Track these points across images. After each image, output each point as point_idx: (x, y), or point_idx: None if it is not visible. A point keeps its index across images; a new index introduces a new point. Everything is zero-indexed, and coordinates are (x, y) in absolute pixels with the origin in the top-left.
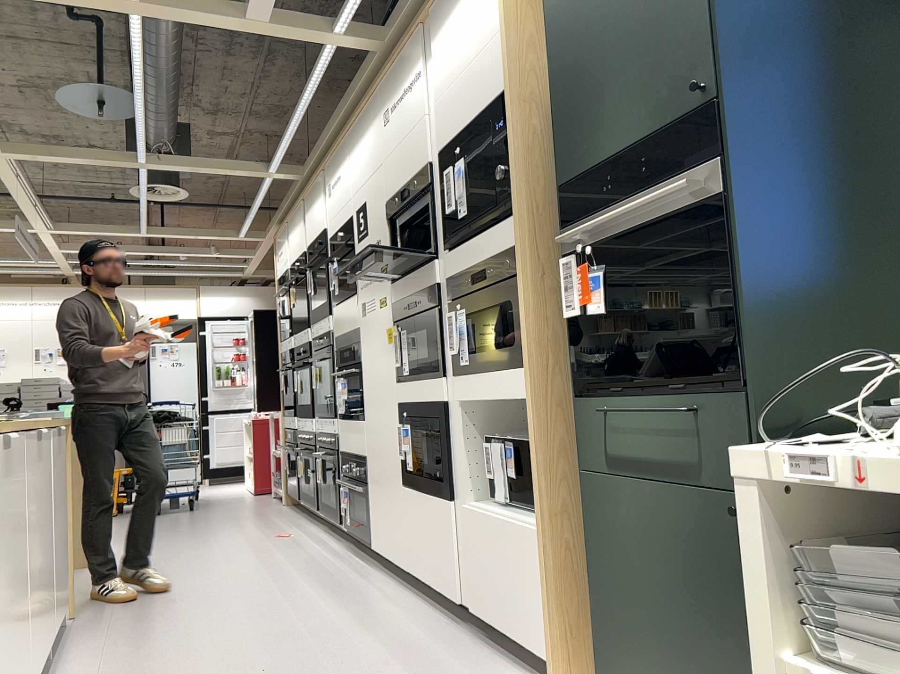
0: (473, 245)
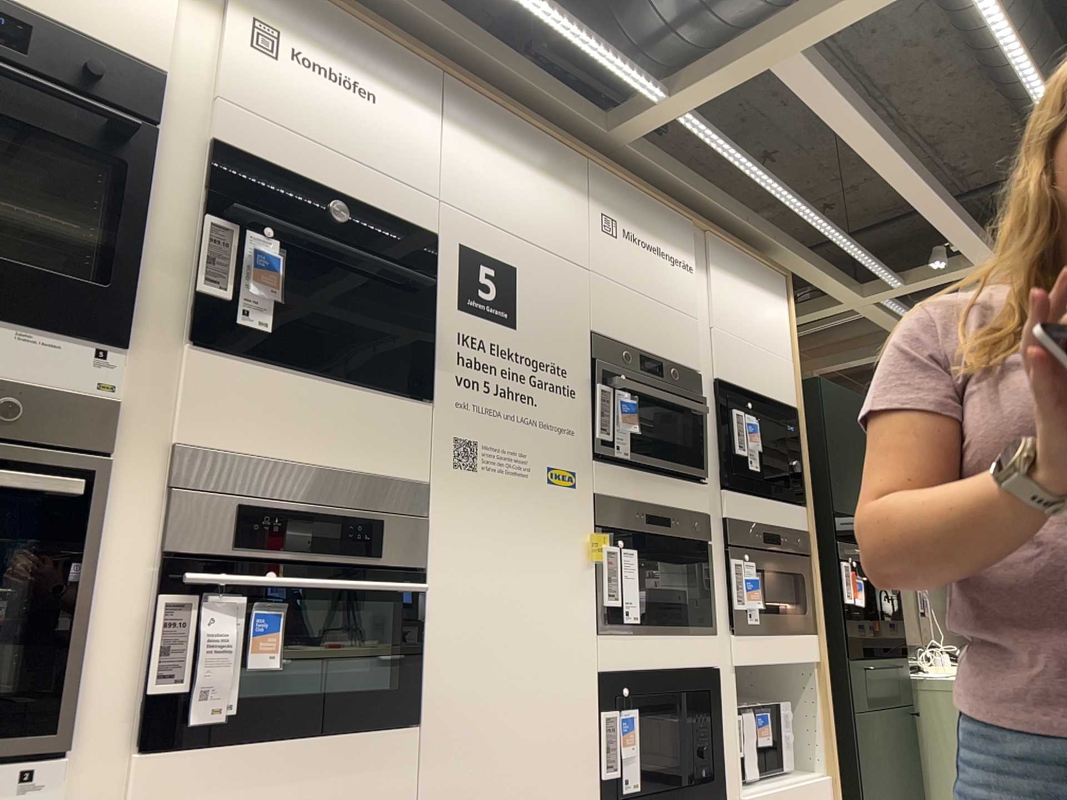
0: (761, 503)
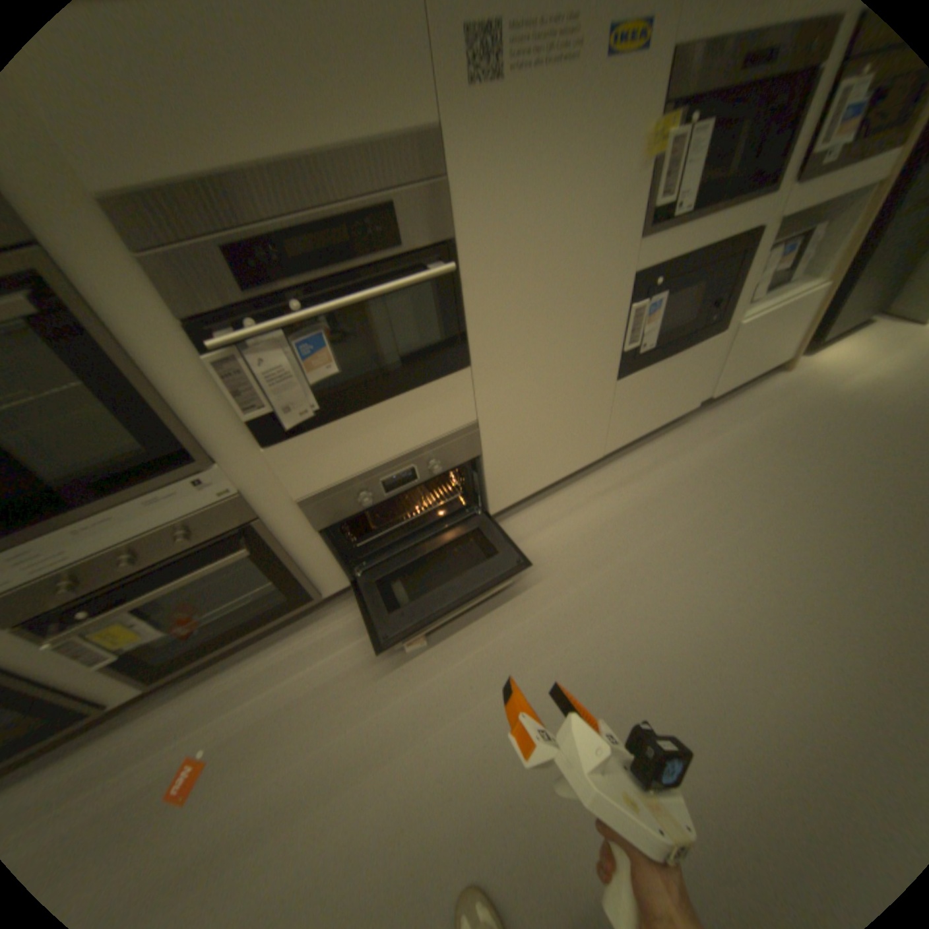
0: None
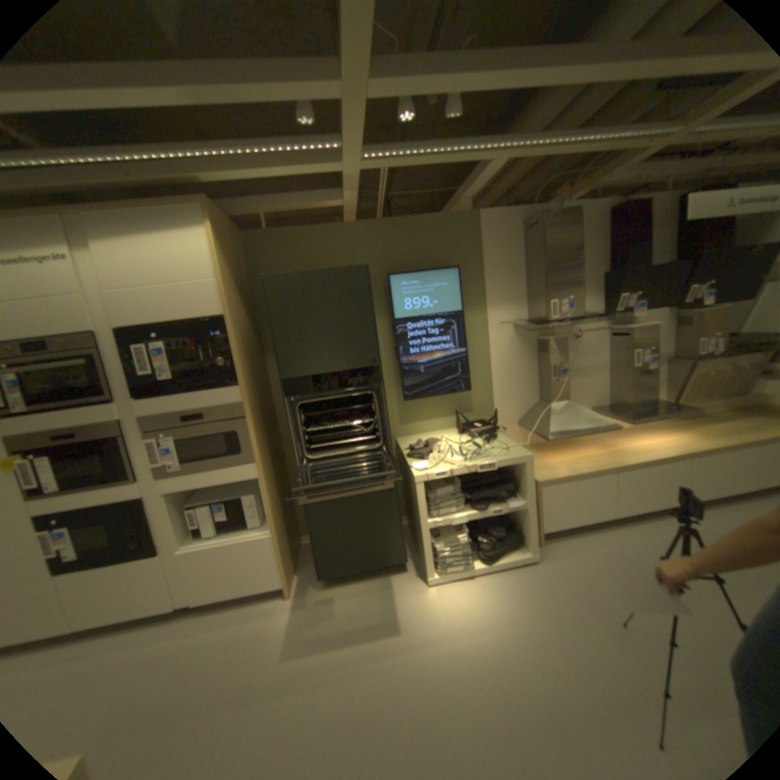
0: (177, 400)
